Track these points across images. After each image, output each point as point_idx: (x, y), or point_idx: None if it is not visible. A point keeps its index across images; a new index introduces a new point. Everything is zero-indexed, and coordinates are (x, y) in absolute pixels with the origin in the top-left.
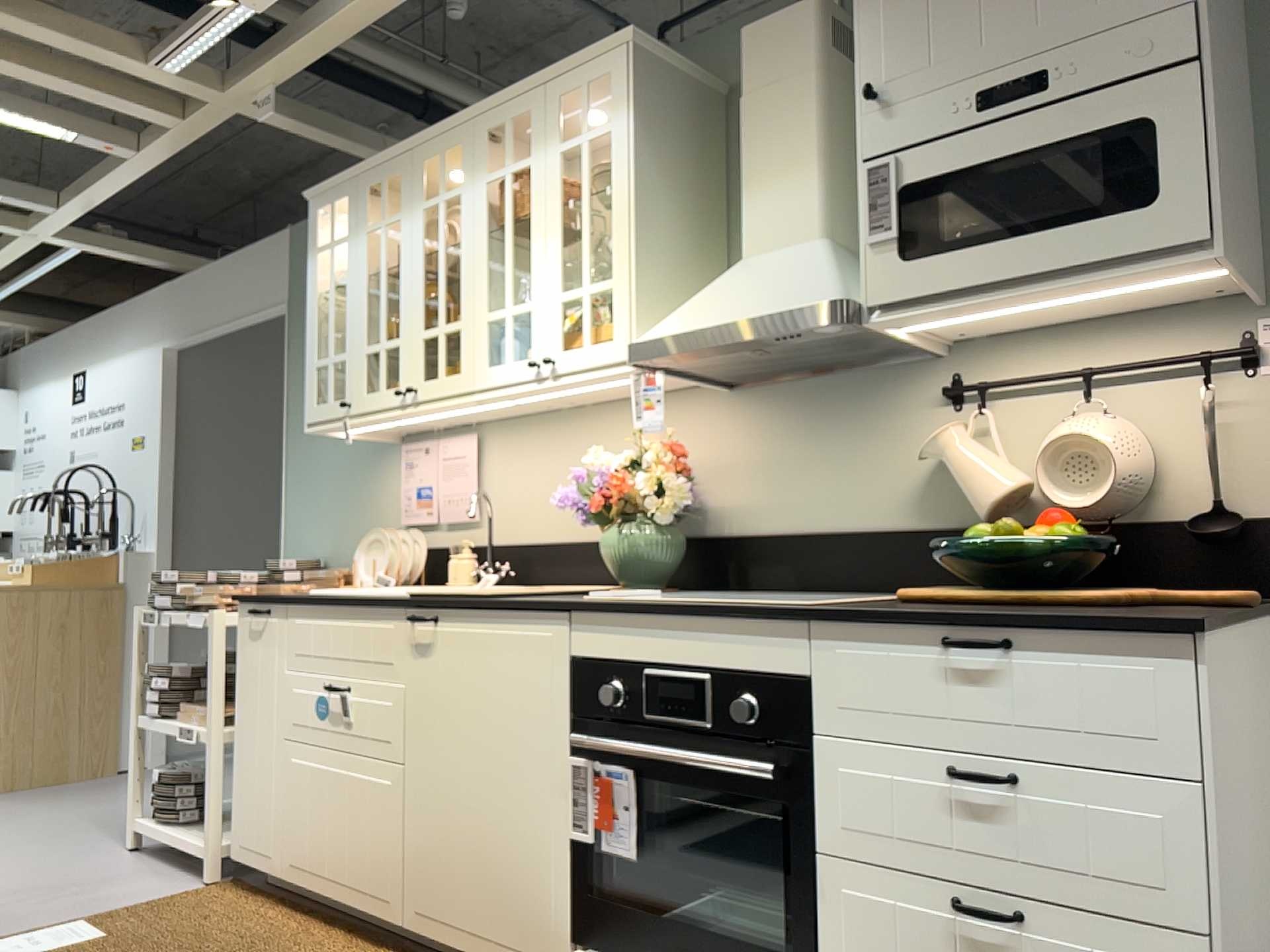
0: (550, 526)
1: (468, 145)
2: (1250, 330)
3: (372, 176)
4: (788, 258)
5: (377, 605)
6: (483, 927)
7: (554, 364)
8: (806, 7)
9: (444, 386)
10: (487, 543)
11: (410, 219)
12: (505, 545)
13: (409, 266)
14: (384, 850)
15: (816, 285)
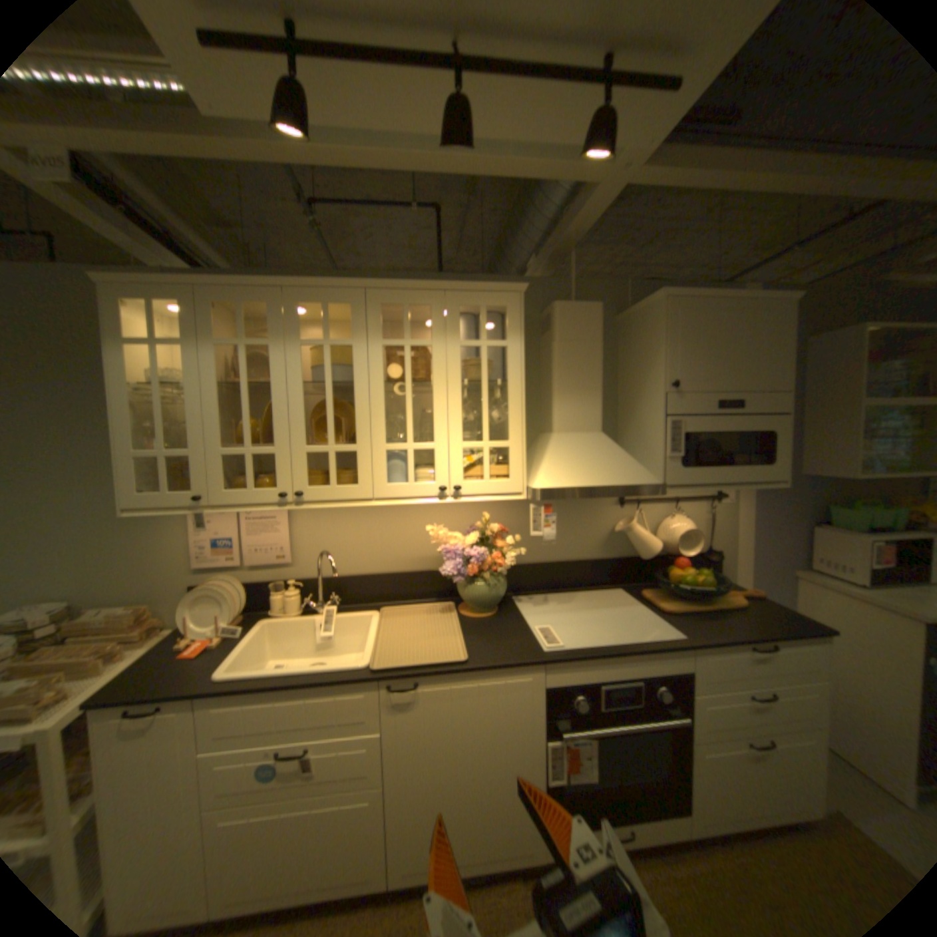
0: (366, 563)
1: (361, 307)
2: (721, 488)
3: (219, 290)
4: (595, 442)
5: (346, 684)
6: (473, 858)
7: (459, 489)
8: (598, 305)
9: (340, 493)
10: (321, 582)
11: (284, 348)
12: (322, 577)
13: (286, 388)
14: (365, 849)
15: (639, 470)
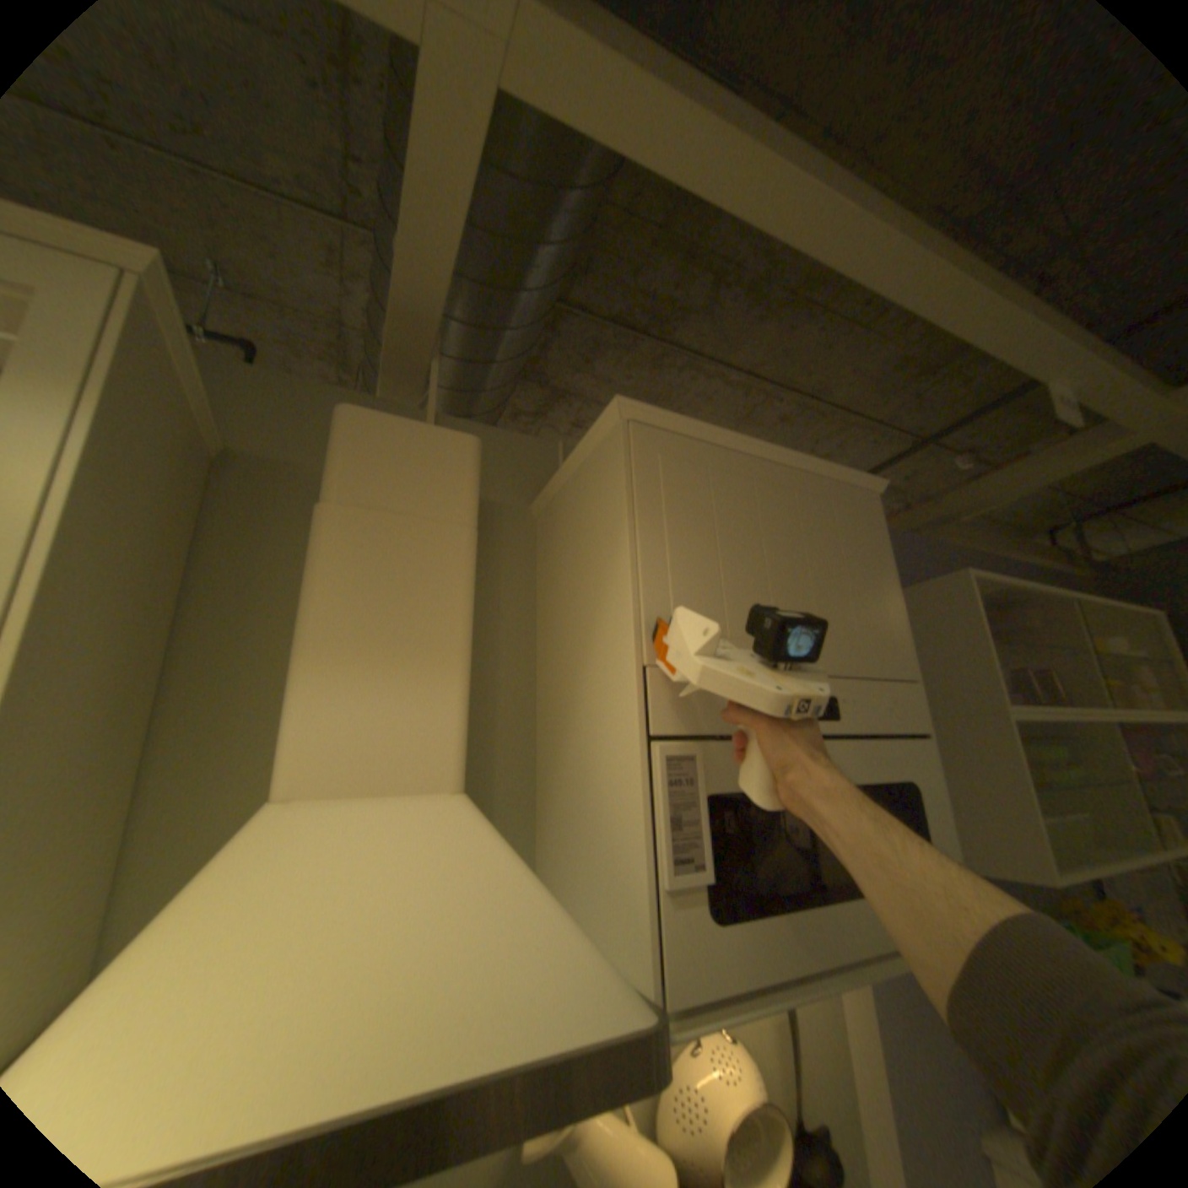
0: None
1: None
2: None
3: None
4: (419, 835)
5: None
6: None
7: None
8: (465, 439)
9: None
10: None
11: None
12: None
13: None
14: None
15: (563, 955)
